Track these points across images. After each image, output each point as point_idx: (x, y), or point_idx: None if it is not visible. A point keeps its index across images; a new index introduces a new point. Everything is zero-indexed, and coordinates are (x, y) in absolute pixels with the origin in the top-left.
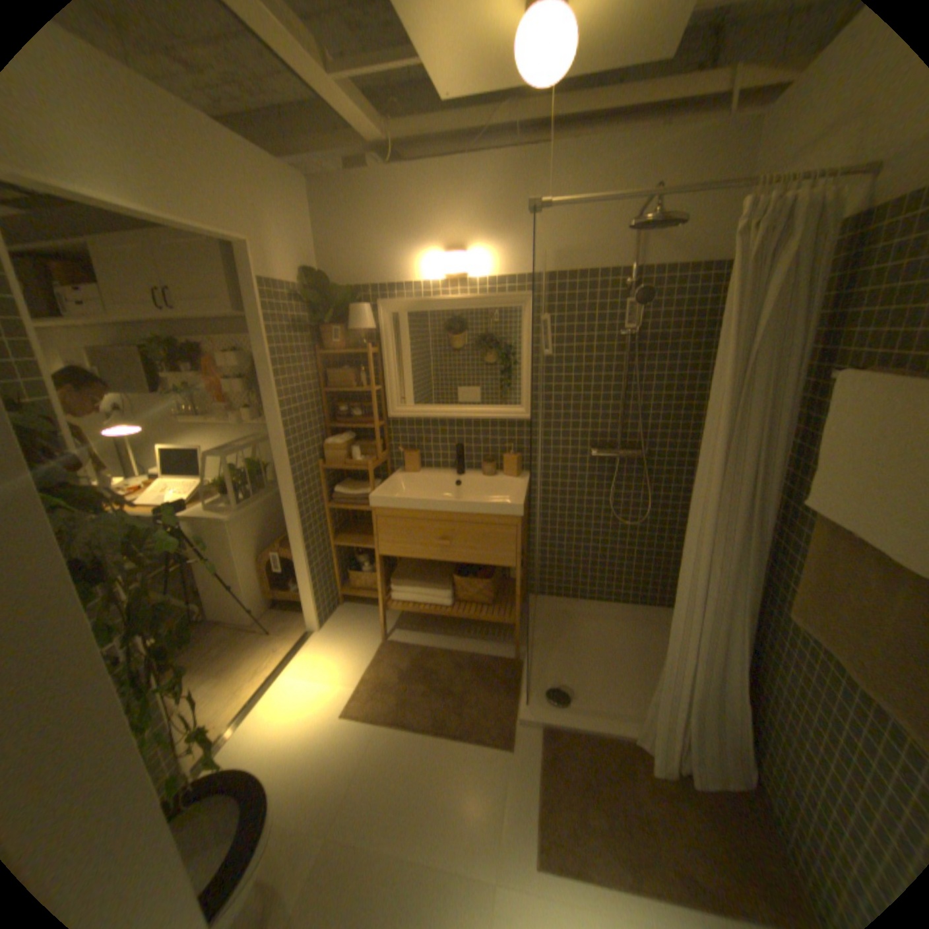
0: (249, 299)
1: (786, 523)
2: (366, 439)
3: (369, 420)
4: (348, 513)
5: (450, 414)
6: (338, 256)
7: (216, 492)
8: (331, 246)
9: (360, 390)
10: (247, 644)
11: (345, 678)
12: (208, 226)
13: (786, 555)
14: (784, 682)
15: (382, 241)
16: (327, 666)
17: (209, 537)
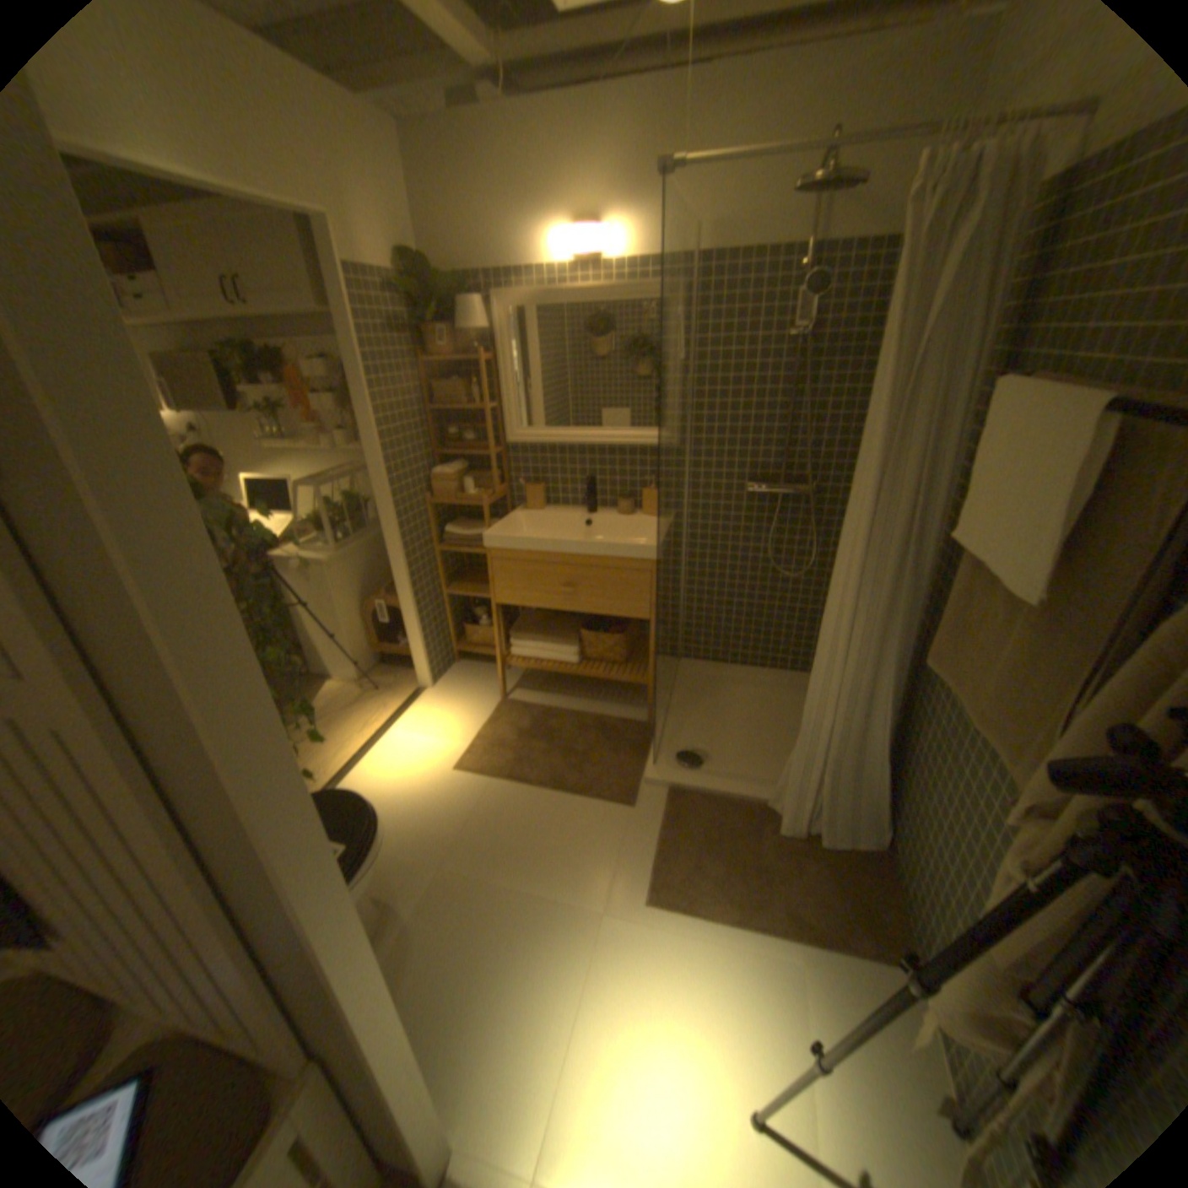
0: (331, 291)
1: (948, 566)
2: (480, 471)
3: (482, 447)
4: (460, 558)
5: (577, 438)
6: (438, 232)
7: (309, 531)
8: (429, 219)
9: (468, 408)
10: (354, 699)
11: (459, 735)
12: (277, 197)
13: (943, 602)
14: (924, 739)
15: (493, 211)
16: (440, 723)
17: (305, 581)
